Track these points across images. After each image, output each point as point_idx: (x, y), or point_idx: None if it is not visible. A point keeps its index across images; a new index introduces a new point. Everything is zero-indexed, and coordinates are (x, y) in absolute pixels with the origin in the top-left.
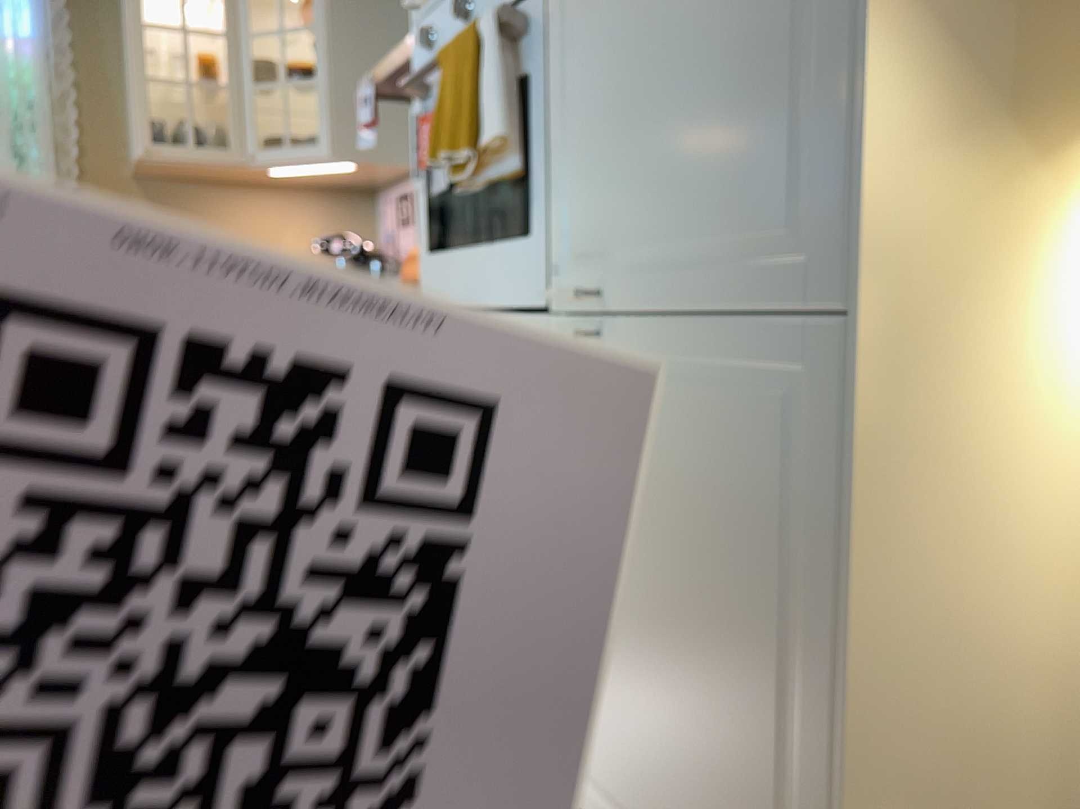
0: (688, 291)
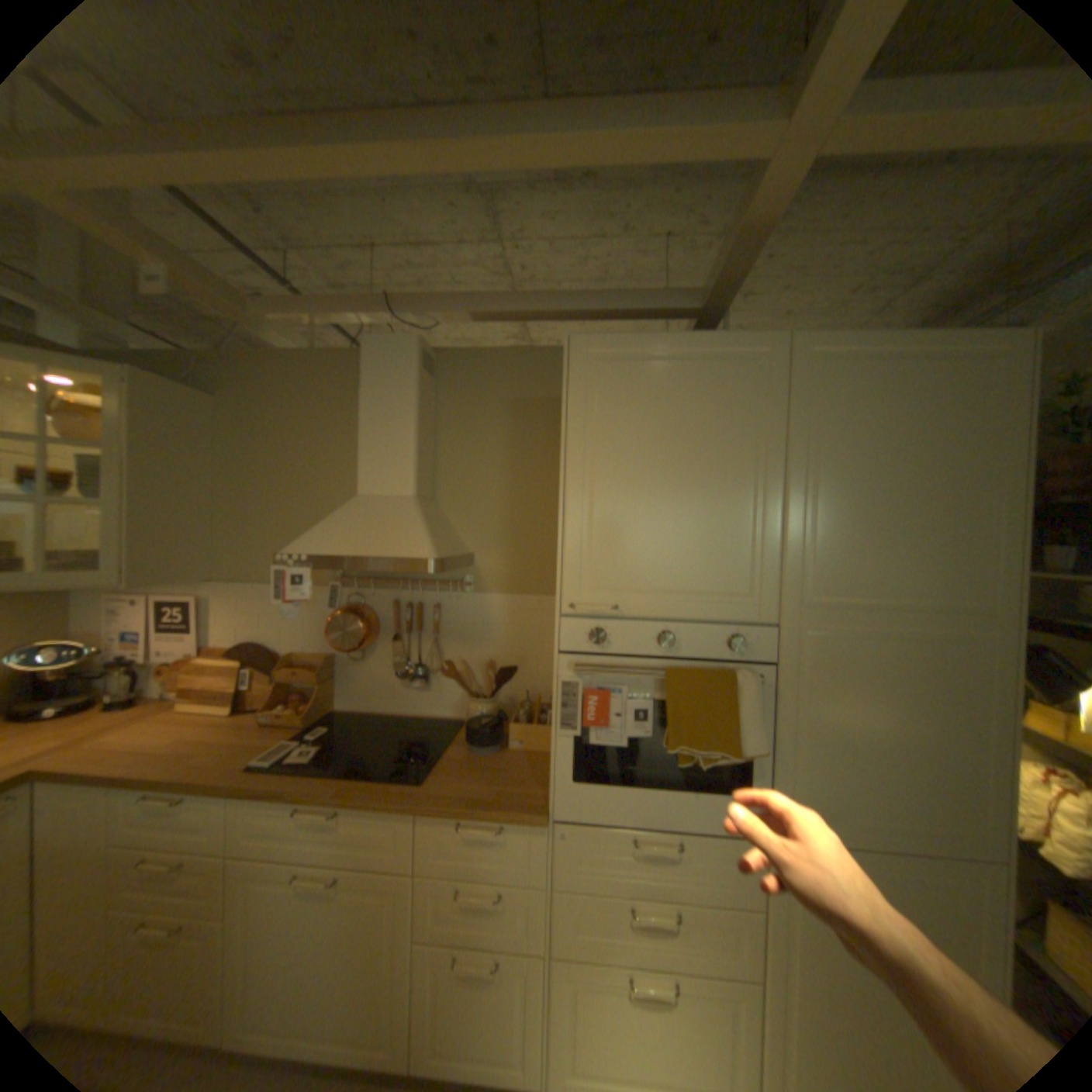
0: (900, 844)
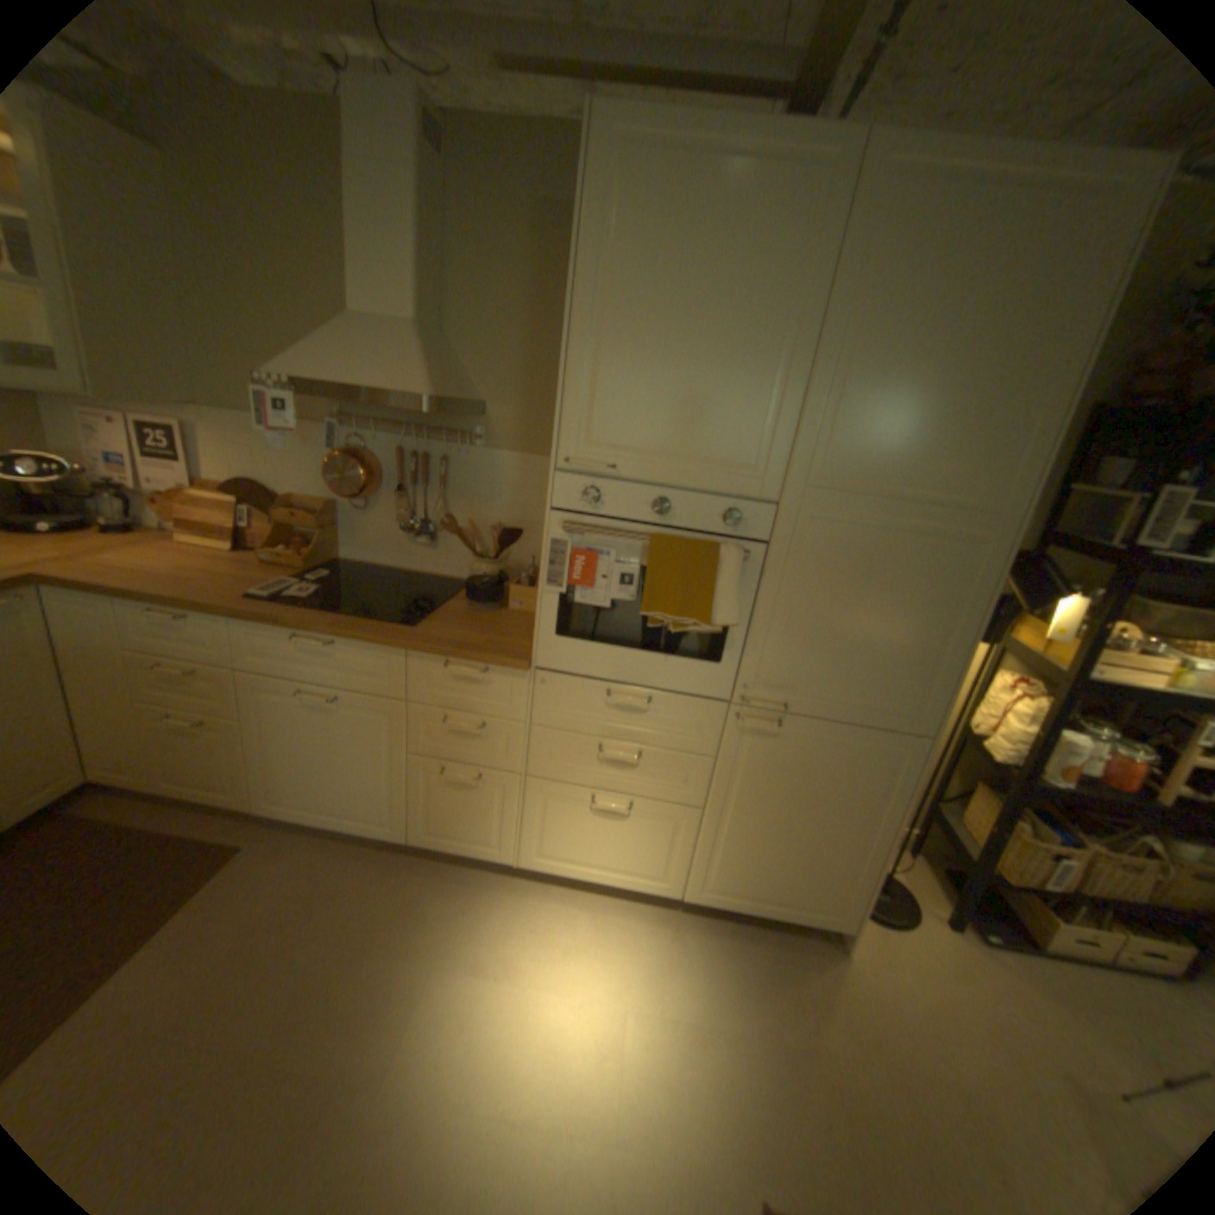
0: (844, 714)
